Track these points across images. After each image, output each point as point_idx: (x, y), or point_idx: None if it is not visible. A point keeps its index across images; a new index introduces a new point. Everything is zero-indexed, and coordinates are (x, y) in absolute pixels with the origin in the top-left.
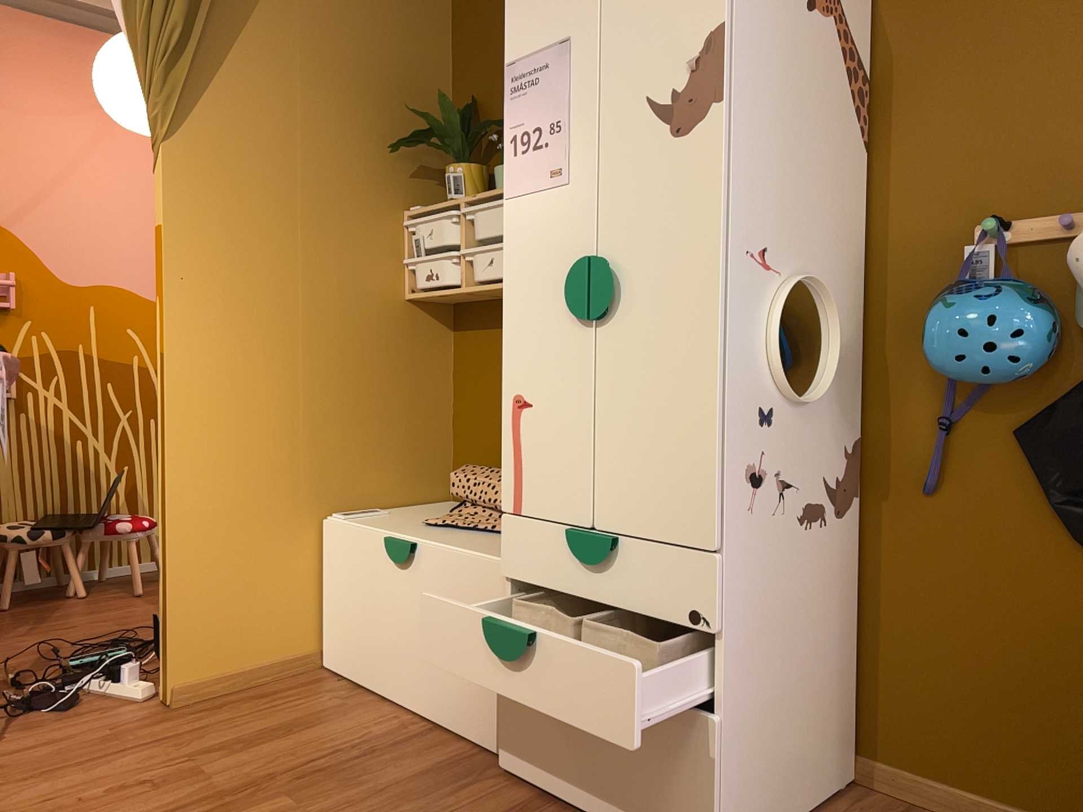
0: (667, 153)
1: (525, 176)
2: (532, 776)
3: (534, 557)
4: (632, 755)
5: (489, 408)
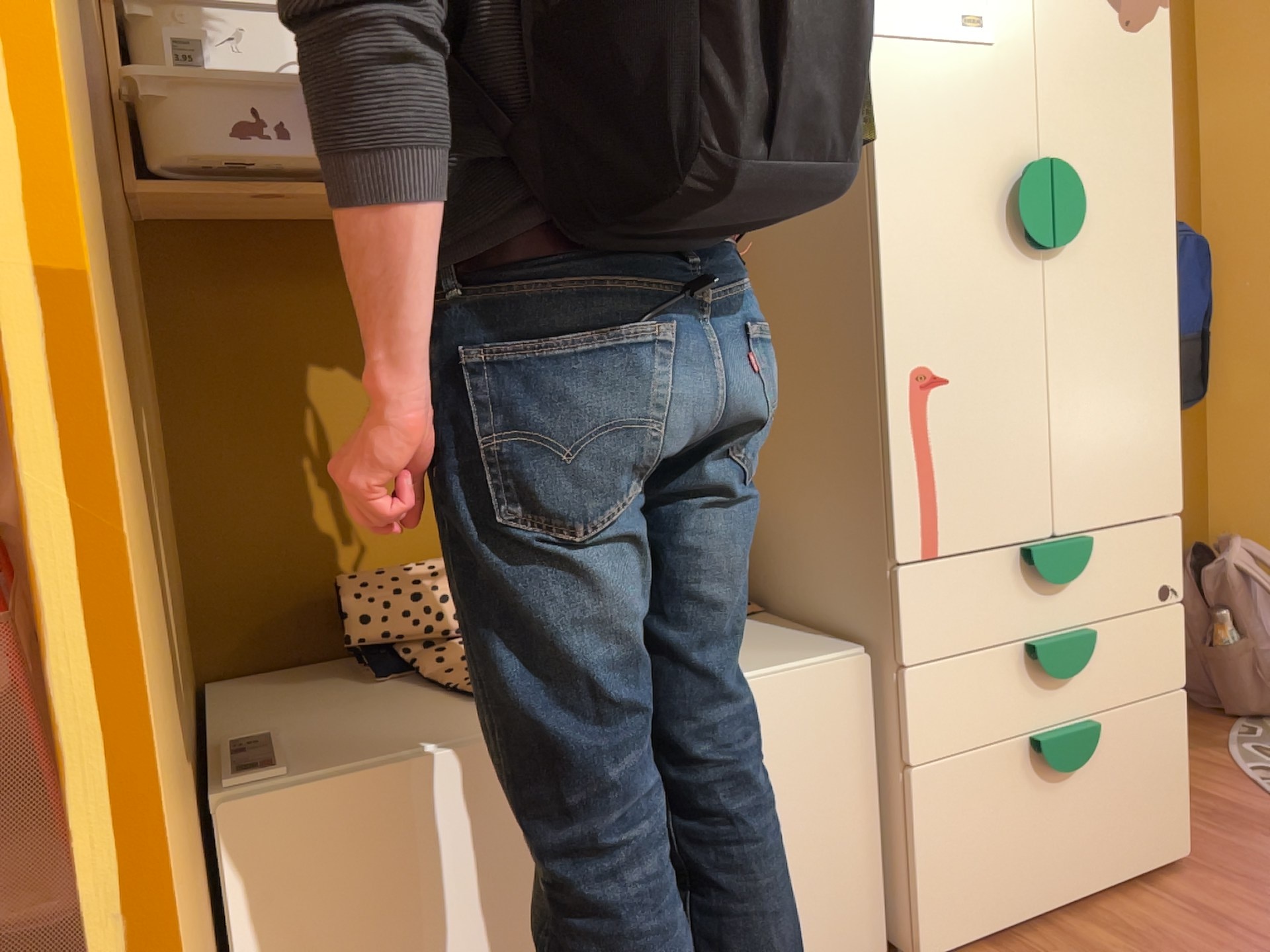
0: (1119, 47)
1: (918, 8)
2: (981, 926)
3: (965, 610)
4: (1110, 788)
5: (315, 452)
